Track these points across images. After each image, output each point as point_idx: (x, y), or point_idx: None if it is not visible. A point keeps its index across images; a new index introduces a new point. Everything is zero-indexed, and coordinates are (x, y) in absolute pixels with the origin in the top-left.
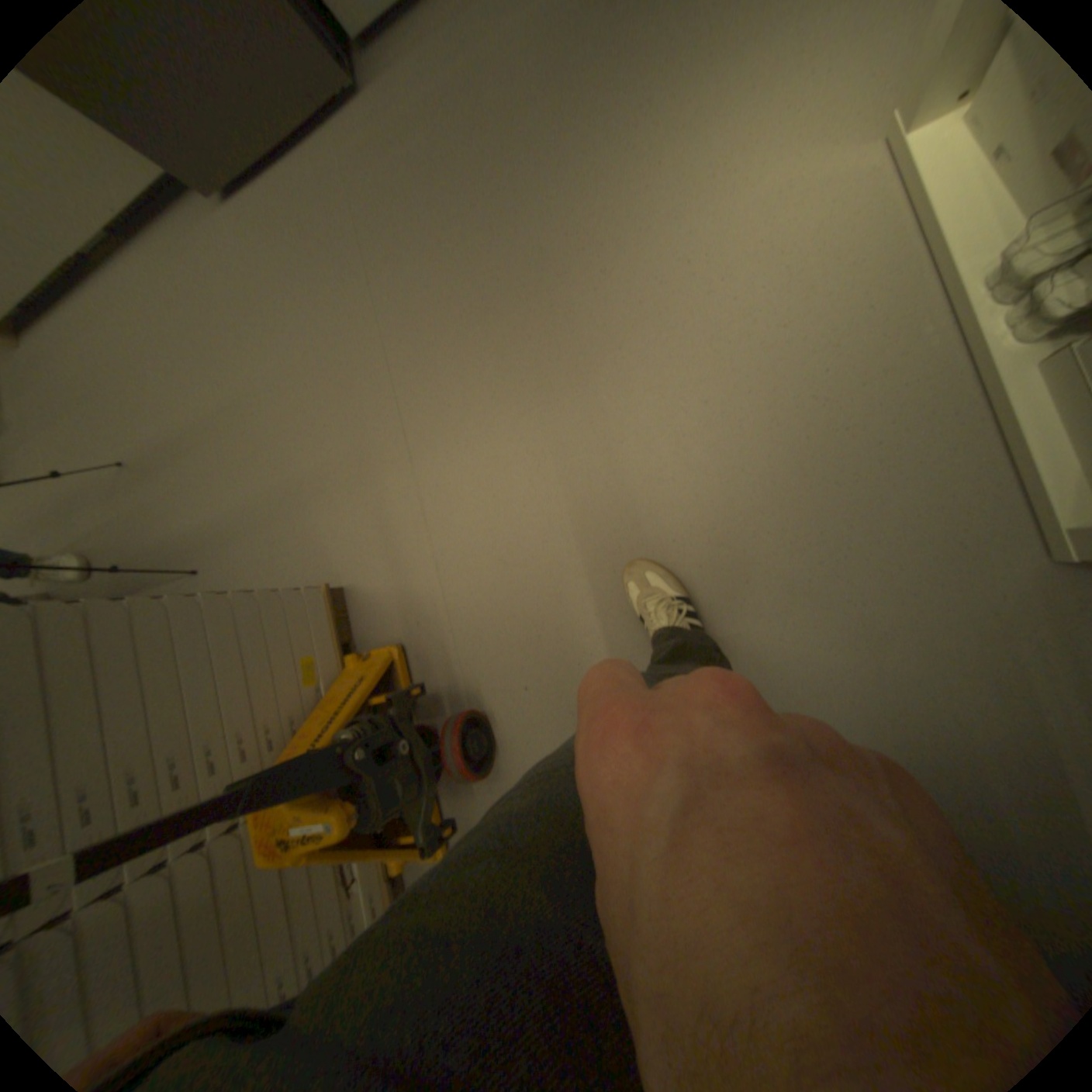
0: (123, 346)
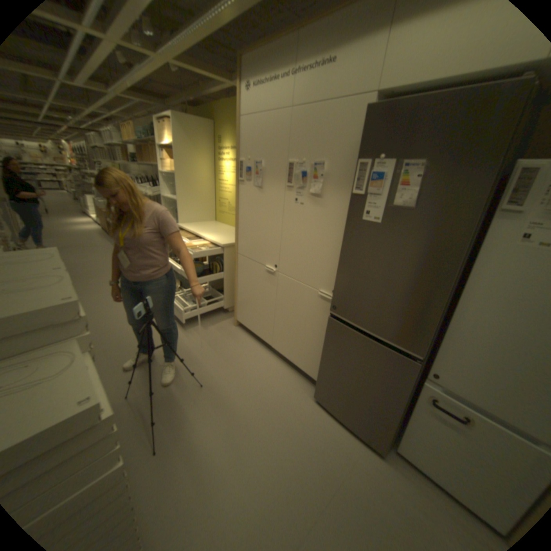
0: (248, 370)
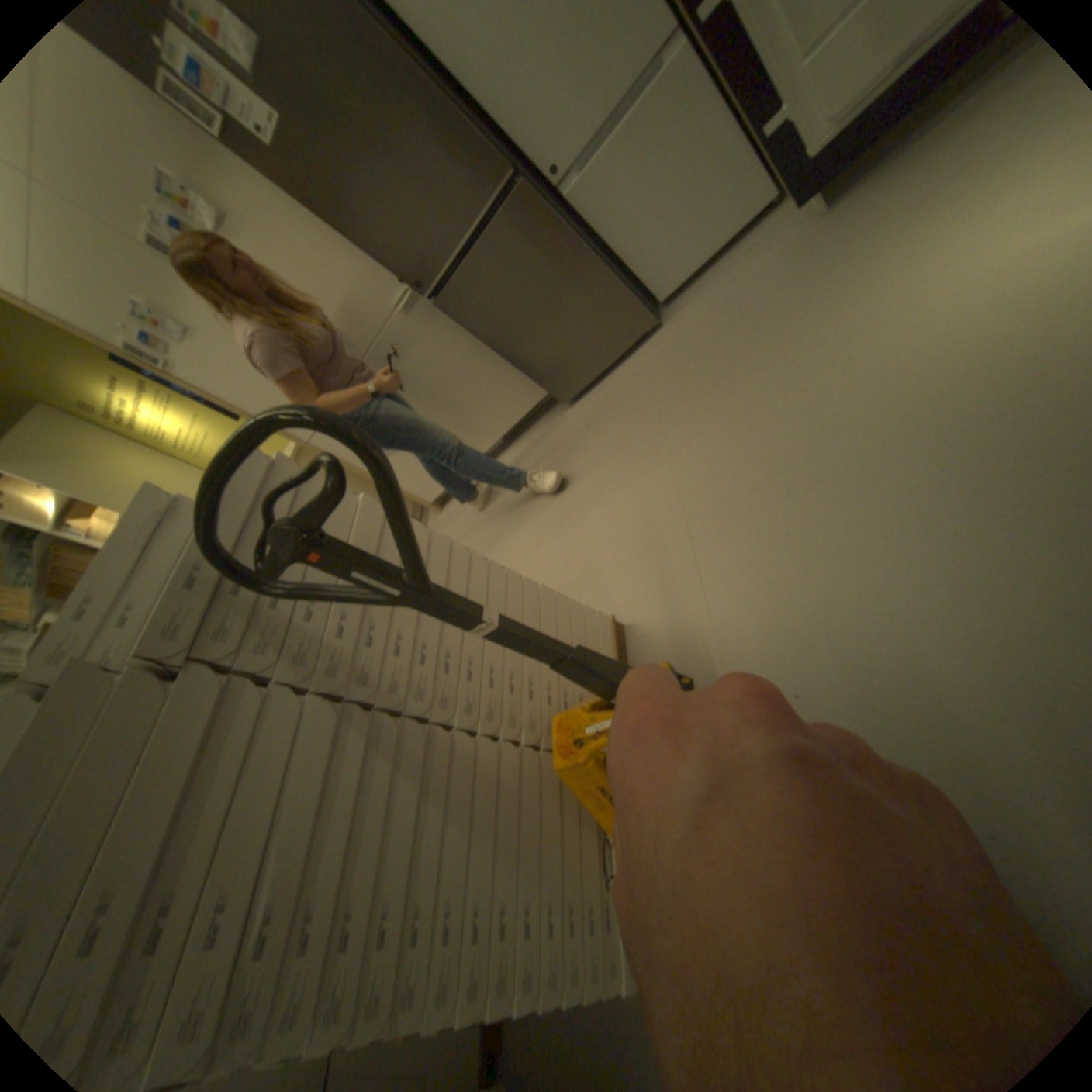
0: (498, 496)
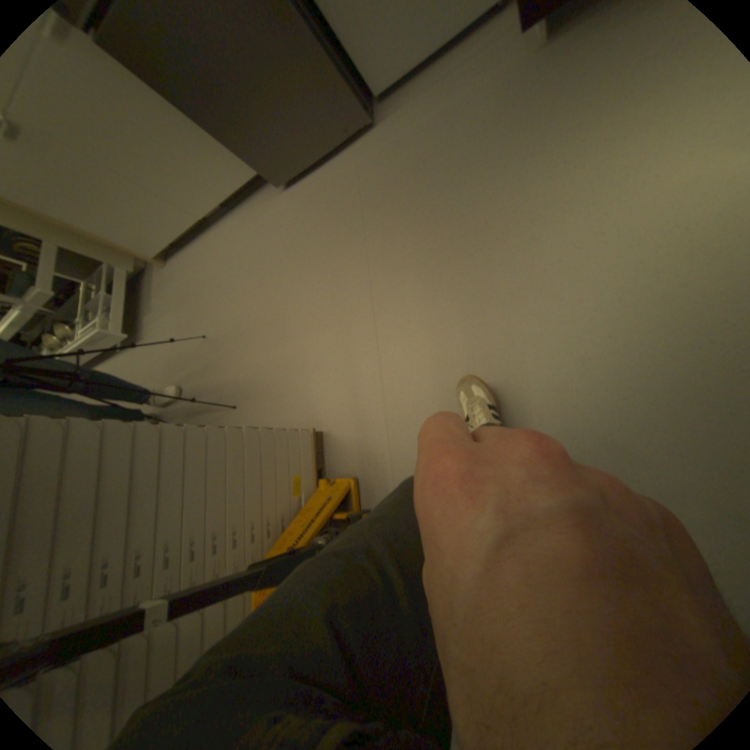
0: (217, 269)
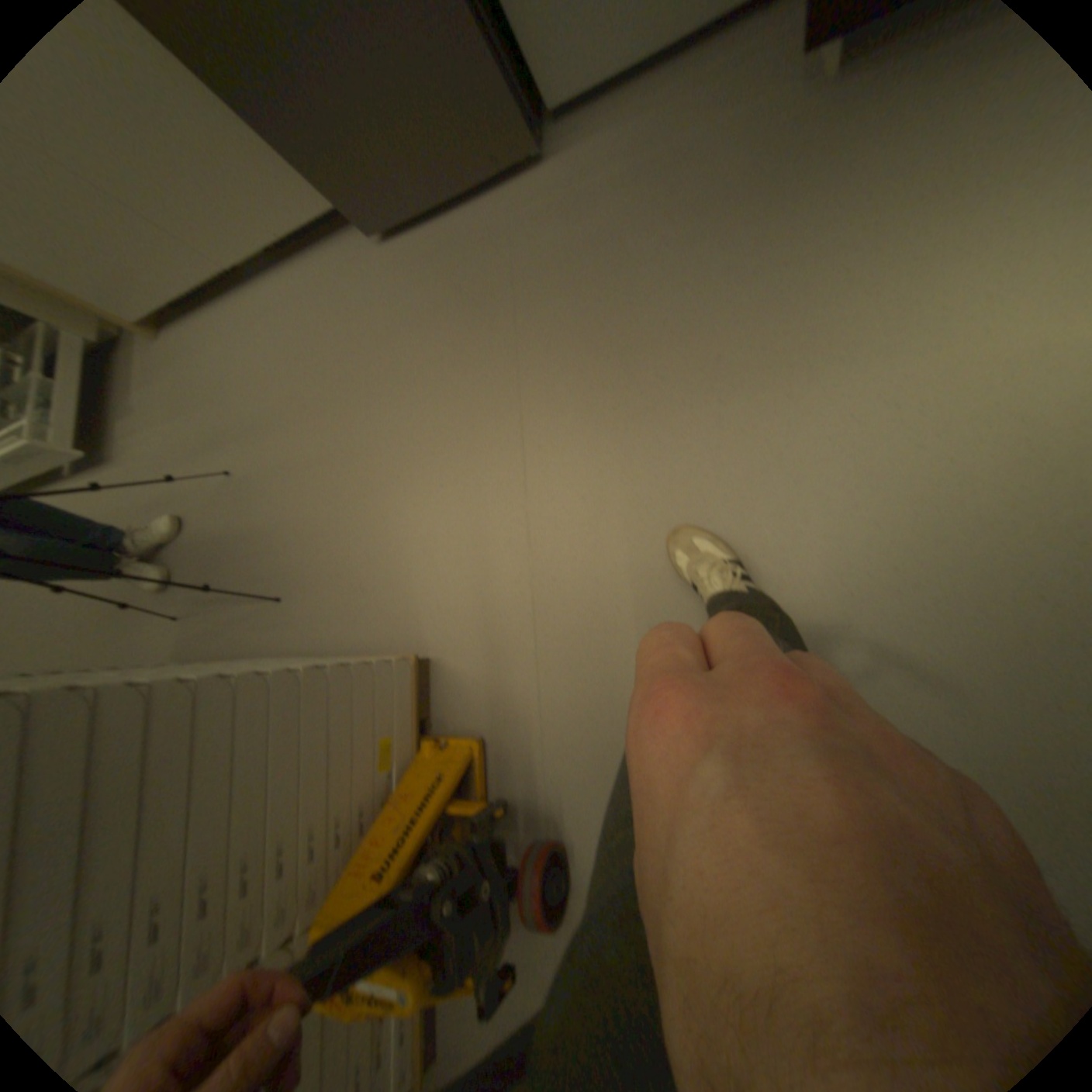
0: (255, 360)
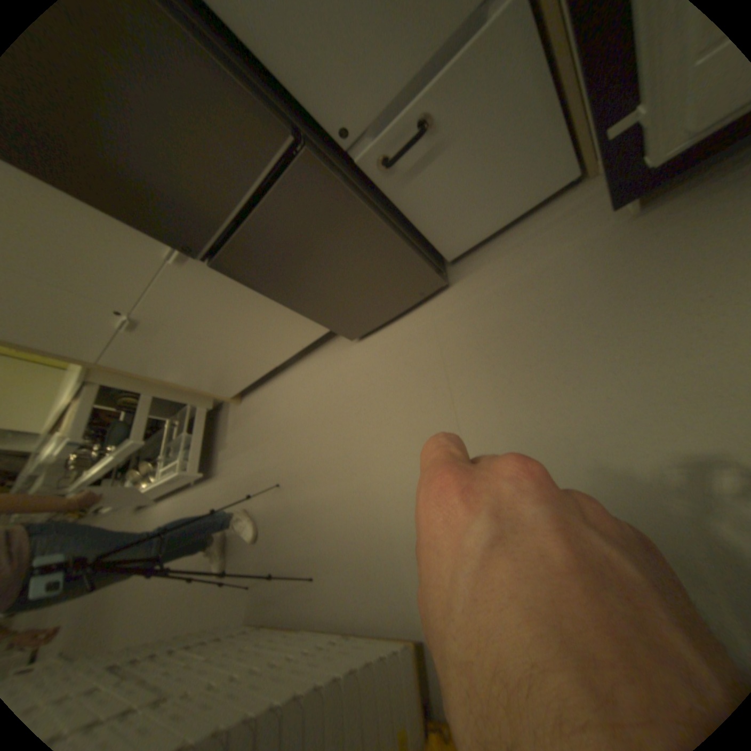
0: (291, 412)
